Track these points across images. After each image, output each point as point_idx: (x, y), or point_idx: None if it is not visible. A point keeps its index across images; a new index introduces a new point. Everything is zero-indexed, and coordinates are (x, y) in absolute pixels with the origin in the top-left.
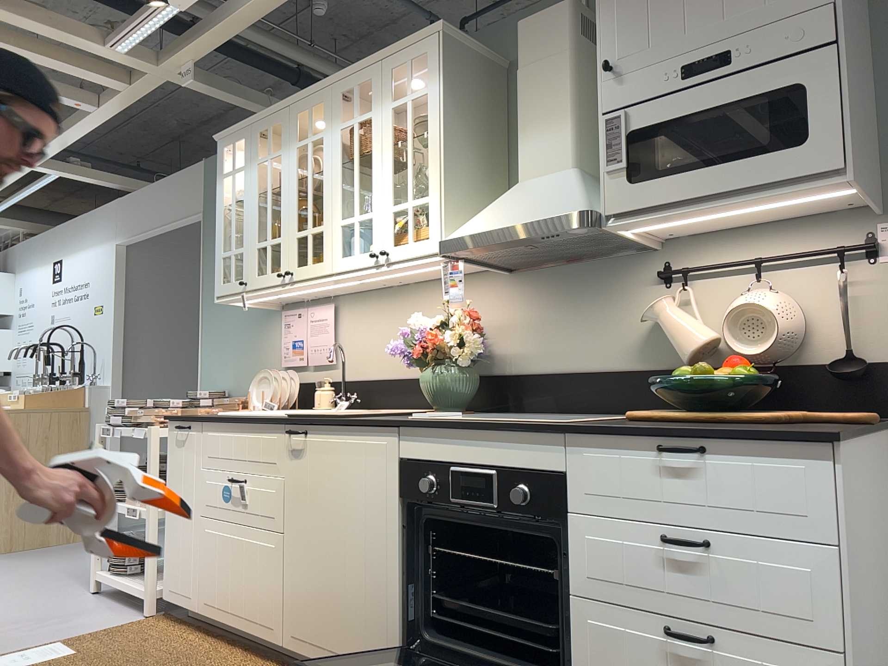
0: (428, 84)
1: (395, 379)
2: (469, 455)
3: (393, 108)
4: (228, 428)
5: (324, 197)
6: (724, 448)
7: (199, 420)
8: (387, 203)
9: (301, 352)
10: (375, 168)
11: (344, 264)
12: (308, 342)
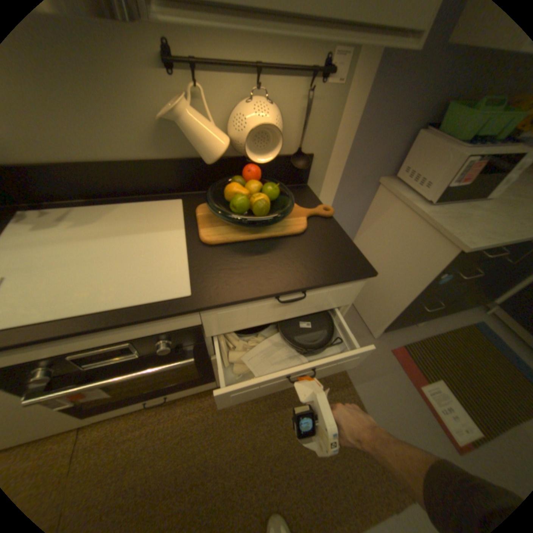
0: None
1: None
2: (85, 344)
3: None
4: None
5: None
6: (315, 289)
7: None
8: None
9: None
10: None
11: None
12: None
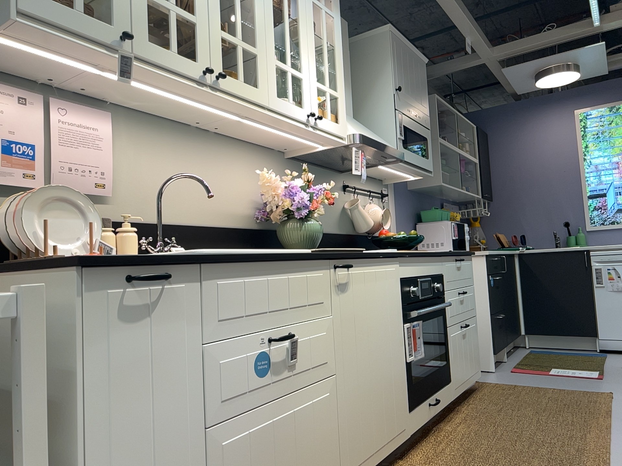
0: (335, 12)
1: (200, 226)
2: (422, 270)
3: (314, 2)
4: (255, 270)
5: (257, 21)
6: (463, 259)
7: (200, 262)
8: (314, 77)
9: (32, 166)
10: (303, 39)
11: (282, 106)
12: (57, 153)
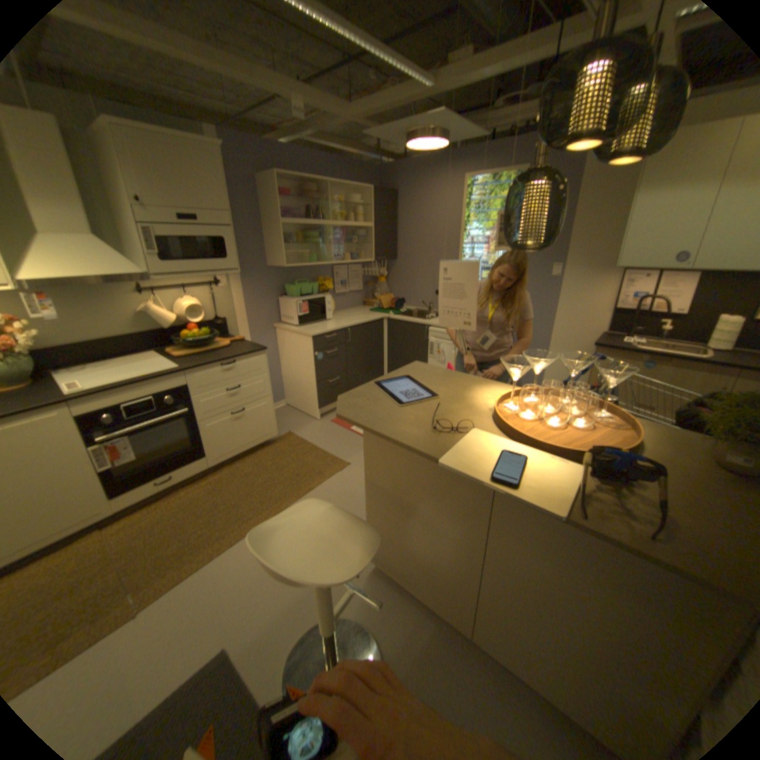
0: None
1: None
2: (132, 395)
3: None
4: None
5: None
6: (240, 359)
7: None
8: None
9: None
10: None
11: None
12: None
